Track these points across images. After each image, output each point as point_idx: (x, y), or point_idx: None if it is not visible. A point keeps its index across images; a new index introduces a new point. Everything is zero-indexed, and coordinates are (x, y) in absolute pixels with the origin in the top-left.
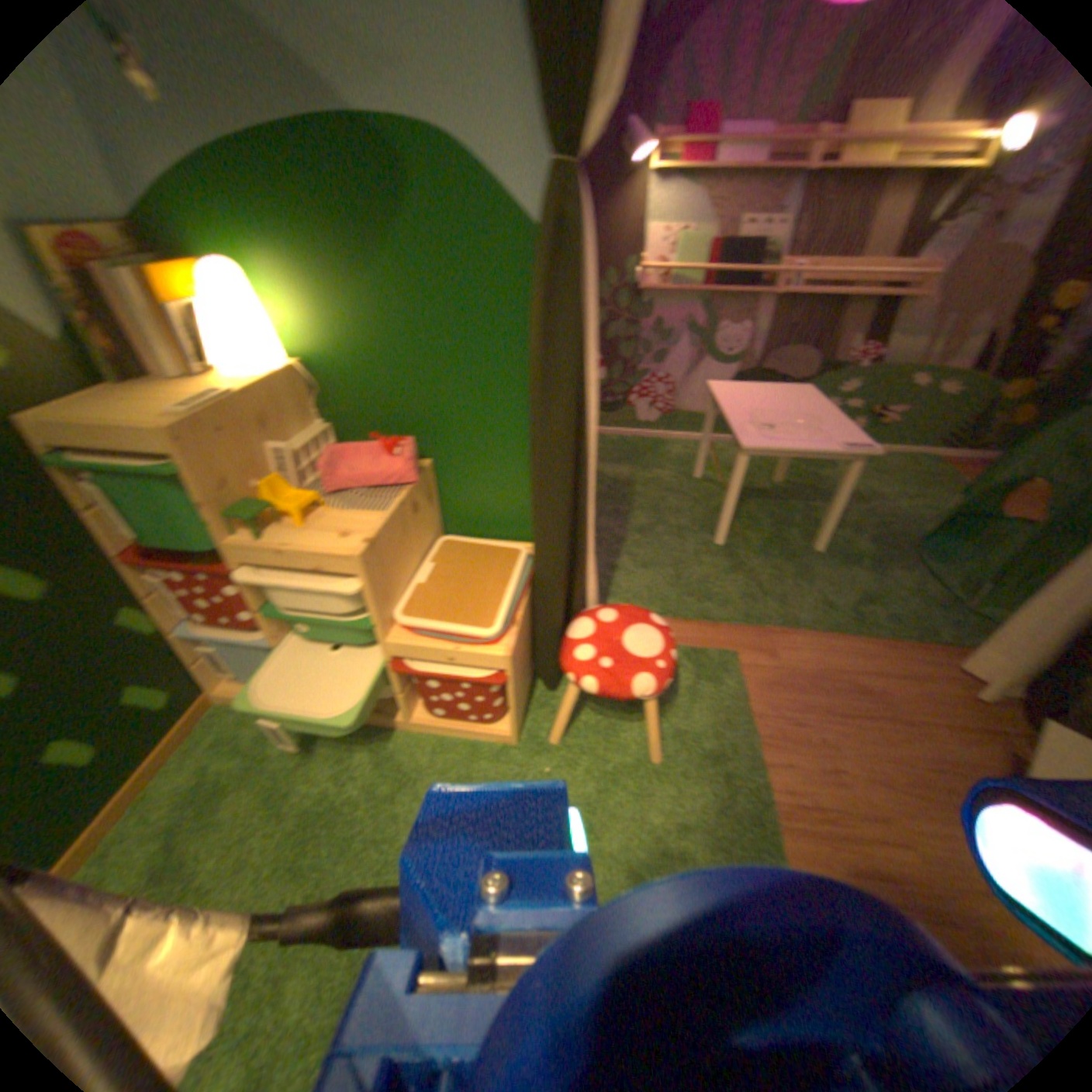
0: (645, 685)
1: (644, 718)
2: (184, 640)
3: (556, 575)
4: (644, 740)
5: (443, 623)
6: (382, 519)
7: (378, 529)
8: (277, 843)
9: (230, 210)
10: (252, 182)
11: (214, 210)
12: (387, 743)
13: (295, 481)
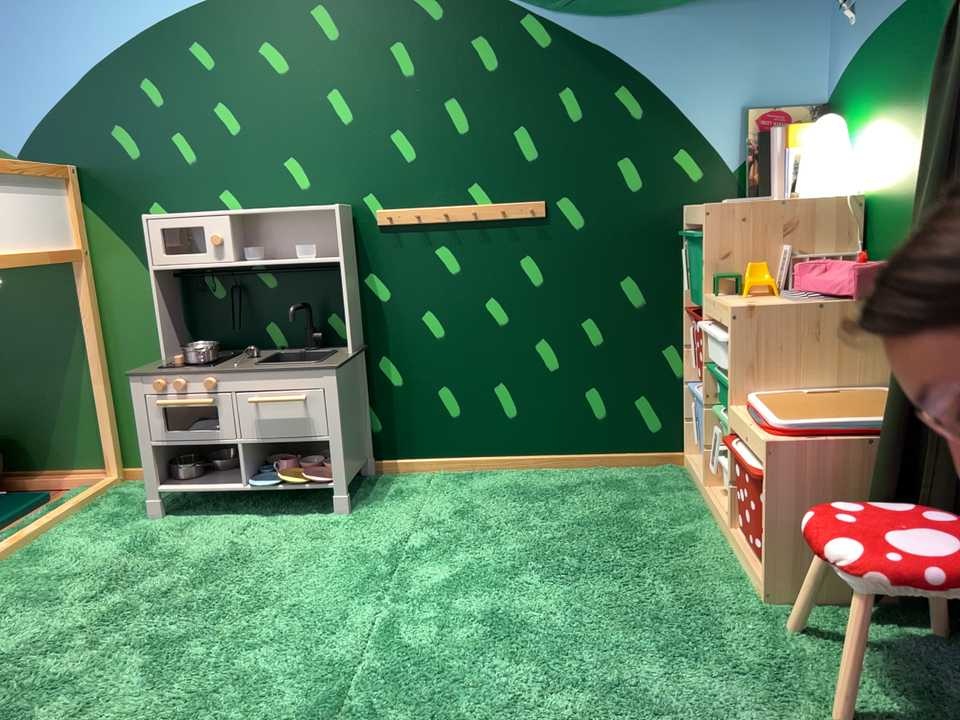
0: (848, 558)
1: (913, 718)
2: (691, 401)
3: (894, 422)
4: (870, 718)
5: (767, 412)
6: (785, 306)
7: (770, 309)
8: (599, 519)
9: (862, 86)
10: (874, 62)
11: (856, 89)
12: (706, 539)
13: (783, 283)
